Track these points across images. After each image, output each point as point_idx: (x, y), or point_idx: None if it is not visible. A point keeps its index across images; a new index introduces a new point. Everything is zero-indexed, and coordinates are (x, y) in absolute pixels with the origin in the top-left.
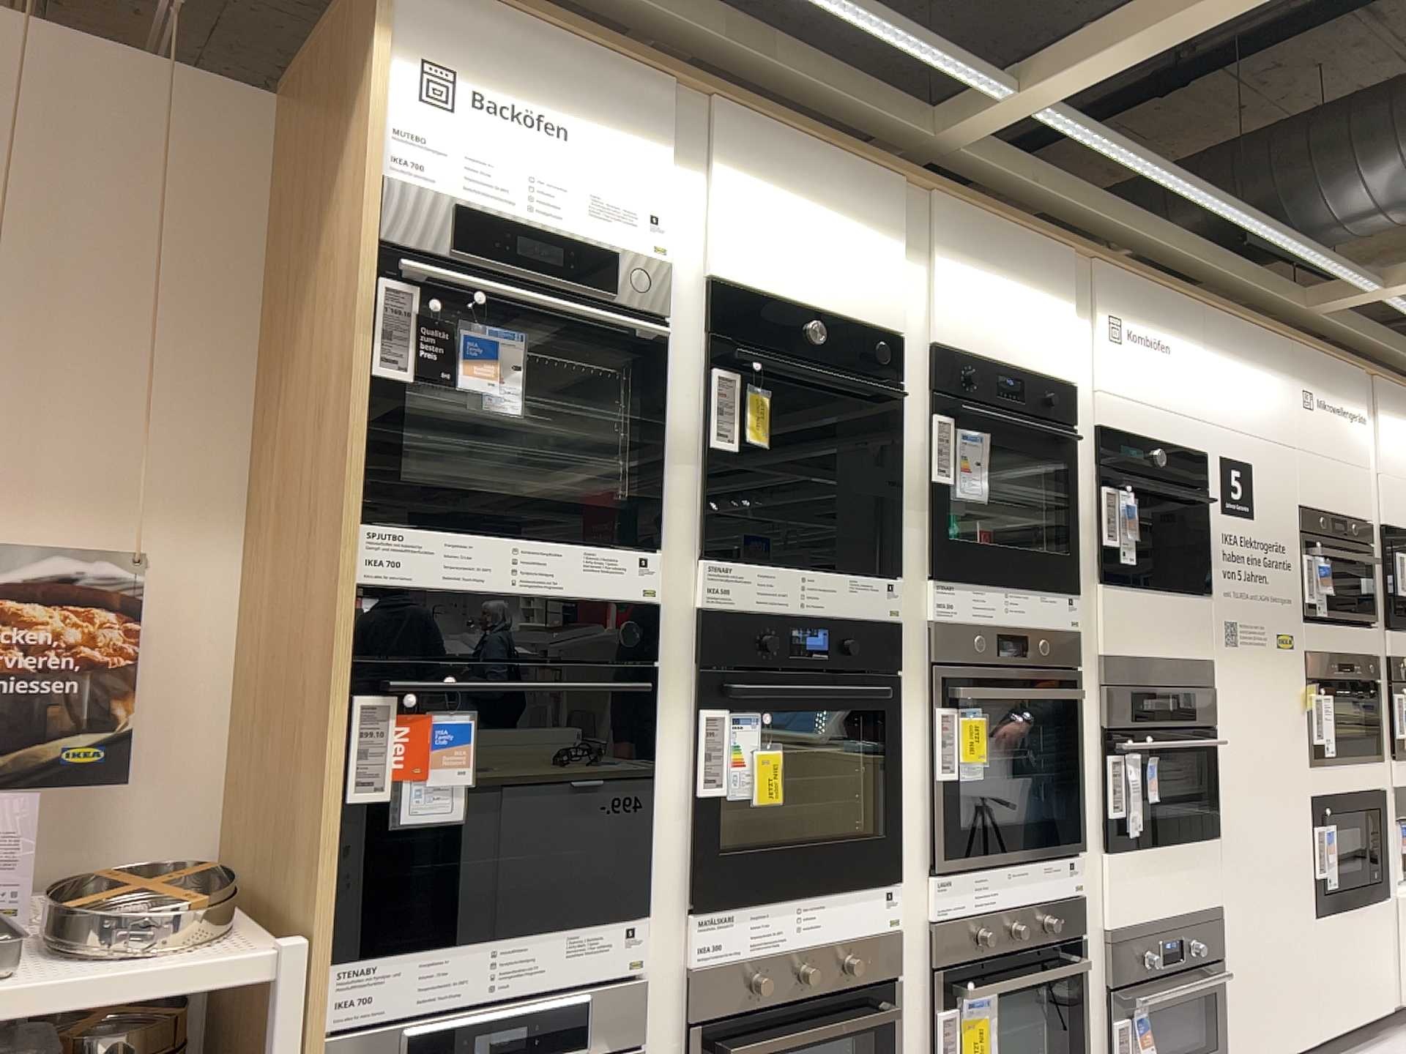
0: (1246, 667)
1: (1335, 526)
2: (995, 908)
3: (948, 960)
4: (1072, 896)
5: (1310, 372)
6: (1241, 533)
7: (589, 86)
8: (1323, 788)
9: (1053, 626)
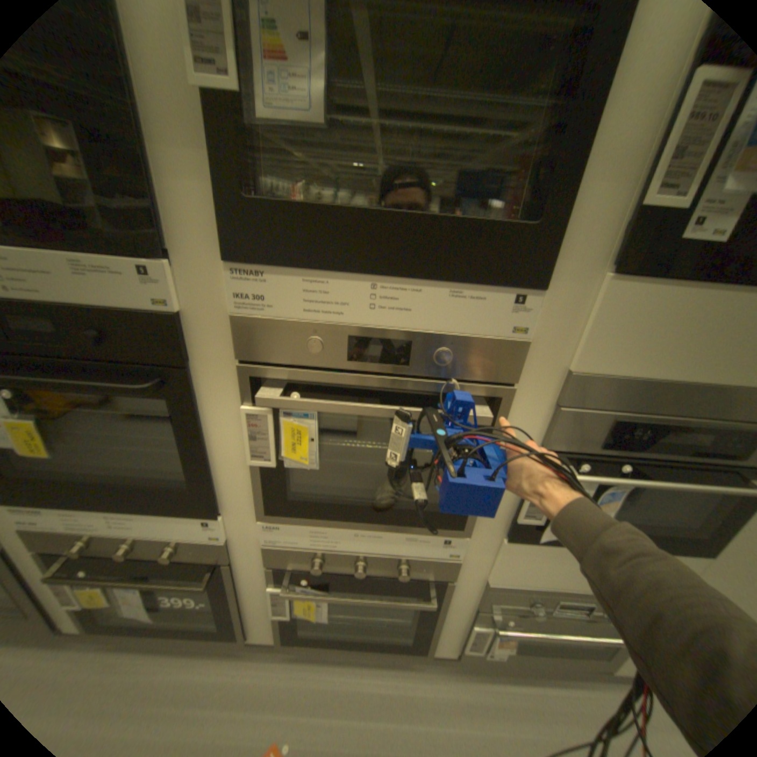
0: None
1: None
2: (339, 551)
3: (279, 568)
4: (446, 560)
5: None
6: None
7: None
8: None
9: (472, 331)
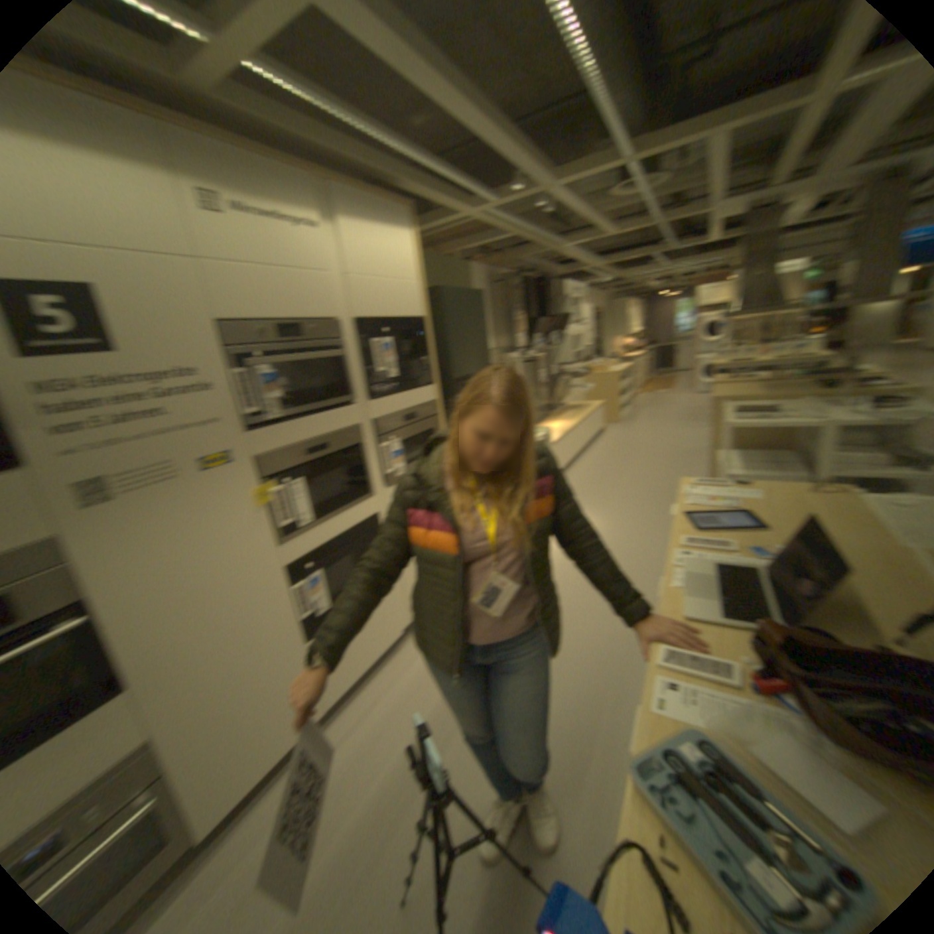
0: (134, 514)
1: (286, 330)
2: None
3: None
4: None
5: (208, 164)
6: (81, 371)
7: None
8: (298, 554)
9: None
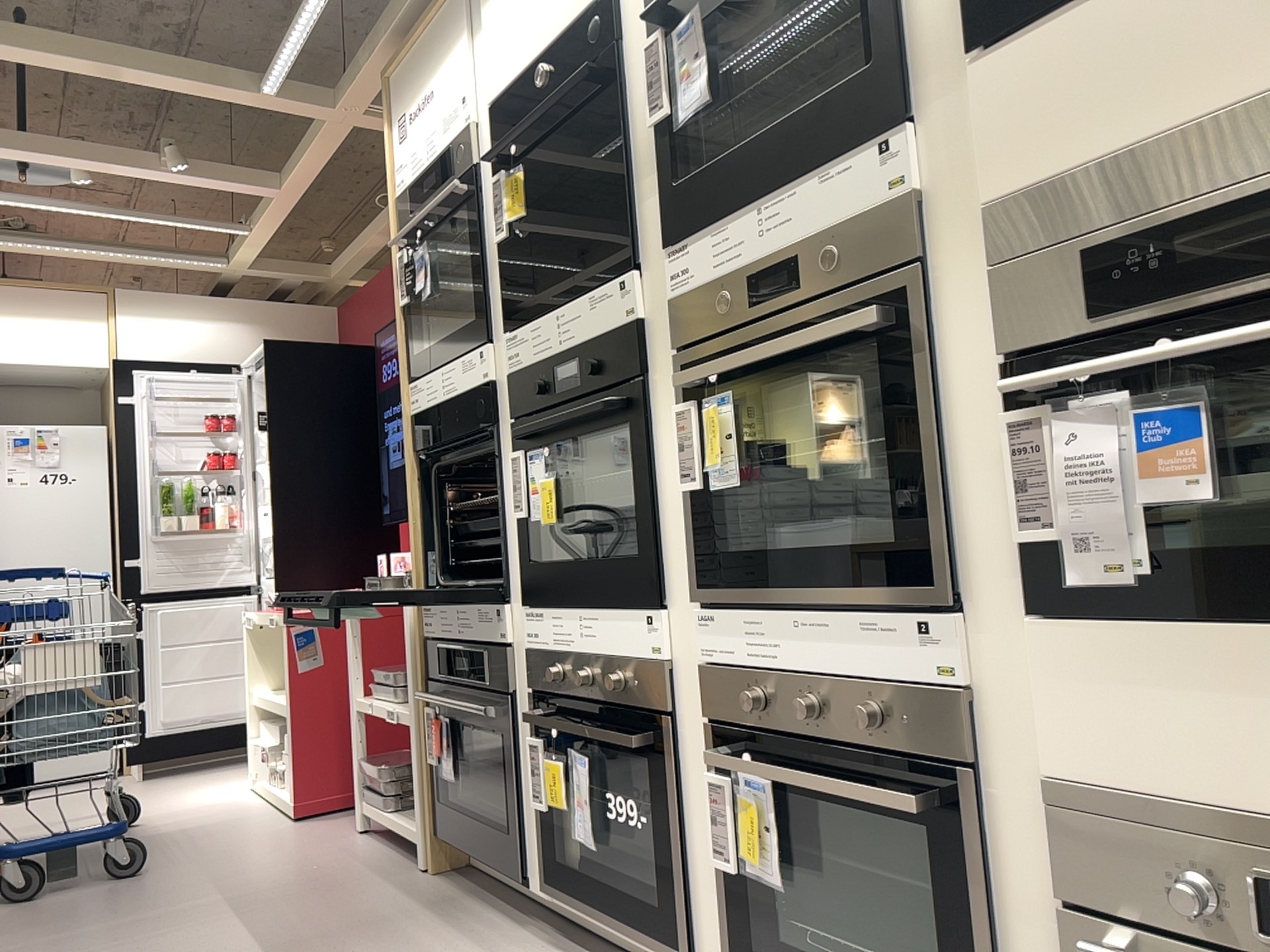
0: None
1: None
2: (783, 669)
3: (719, 716)
4: (938, 685)
5: None
6: None
7: (434, 50)
8: None
9: (847, 212)
